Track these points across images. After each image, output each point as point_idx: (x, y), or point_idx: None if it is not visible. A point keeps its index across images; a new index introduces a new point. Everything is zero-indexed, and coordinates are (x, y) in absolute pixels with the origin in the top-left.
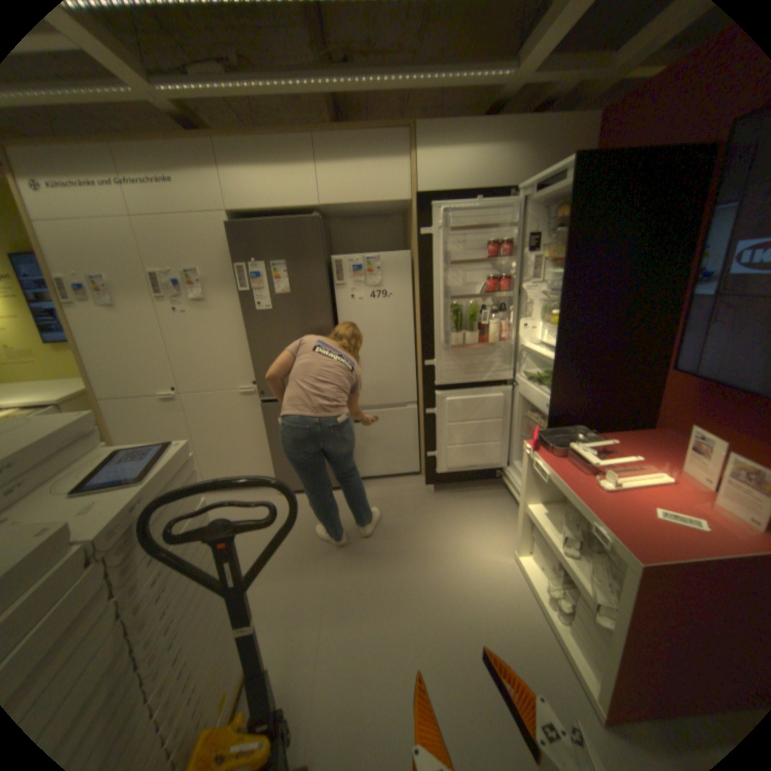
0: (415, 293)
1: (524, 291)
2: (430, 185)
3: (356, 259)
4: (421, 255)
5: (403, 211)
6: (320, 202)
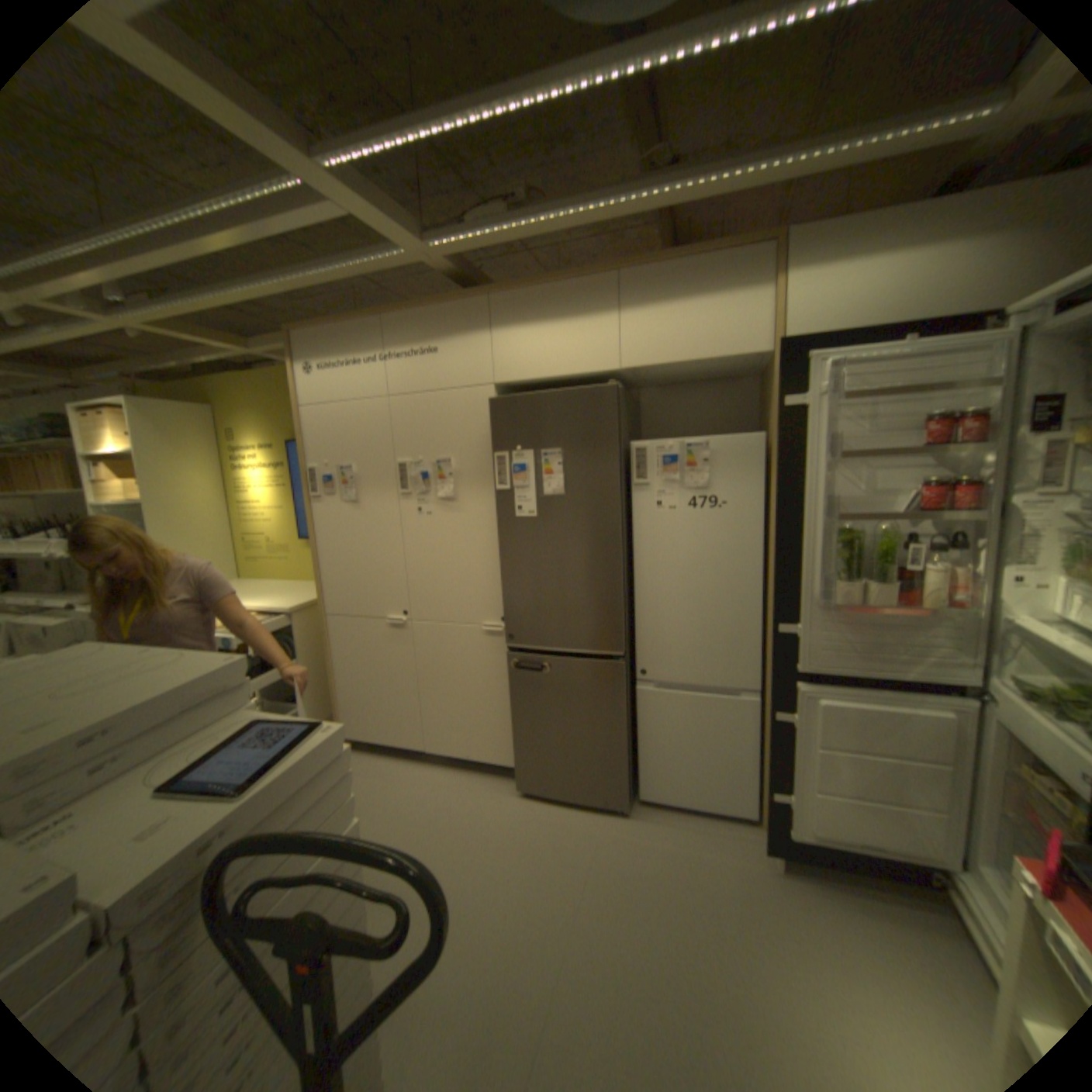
0: (771, 502)
1: (1016, 510)
2: (810, 324)
3: (670, 446)
4: (785, 439)
5: (761, 370)
6: (622, 364)
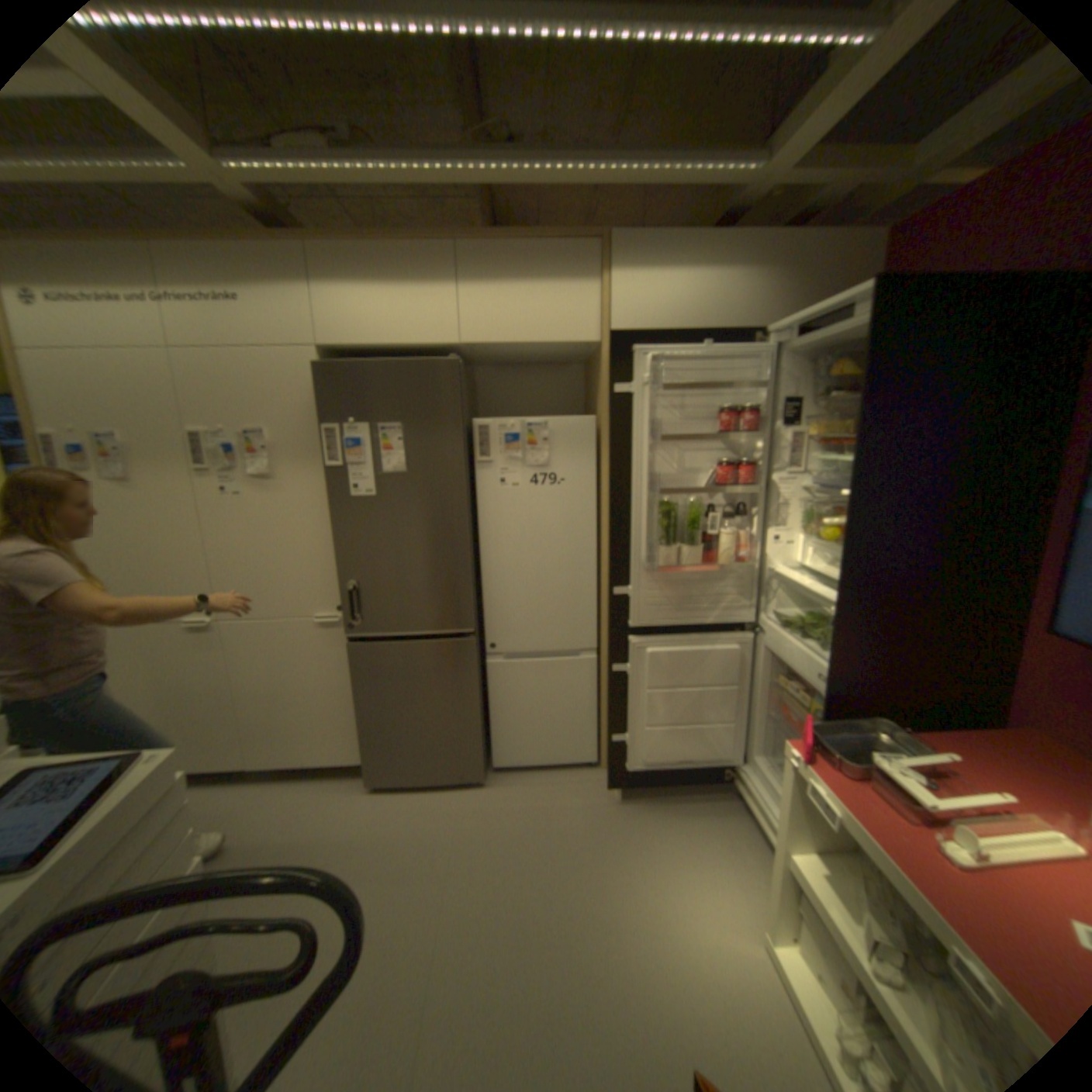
0: (602, 479)
1: (775, 485)
2: (631, 321)
3: (513, 425)
4: (613, 423)
5: (587, 358)
6: (463, 339)
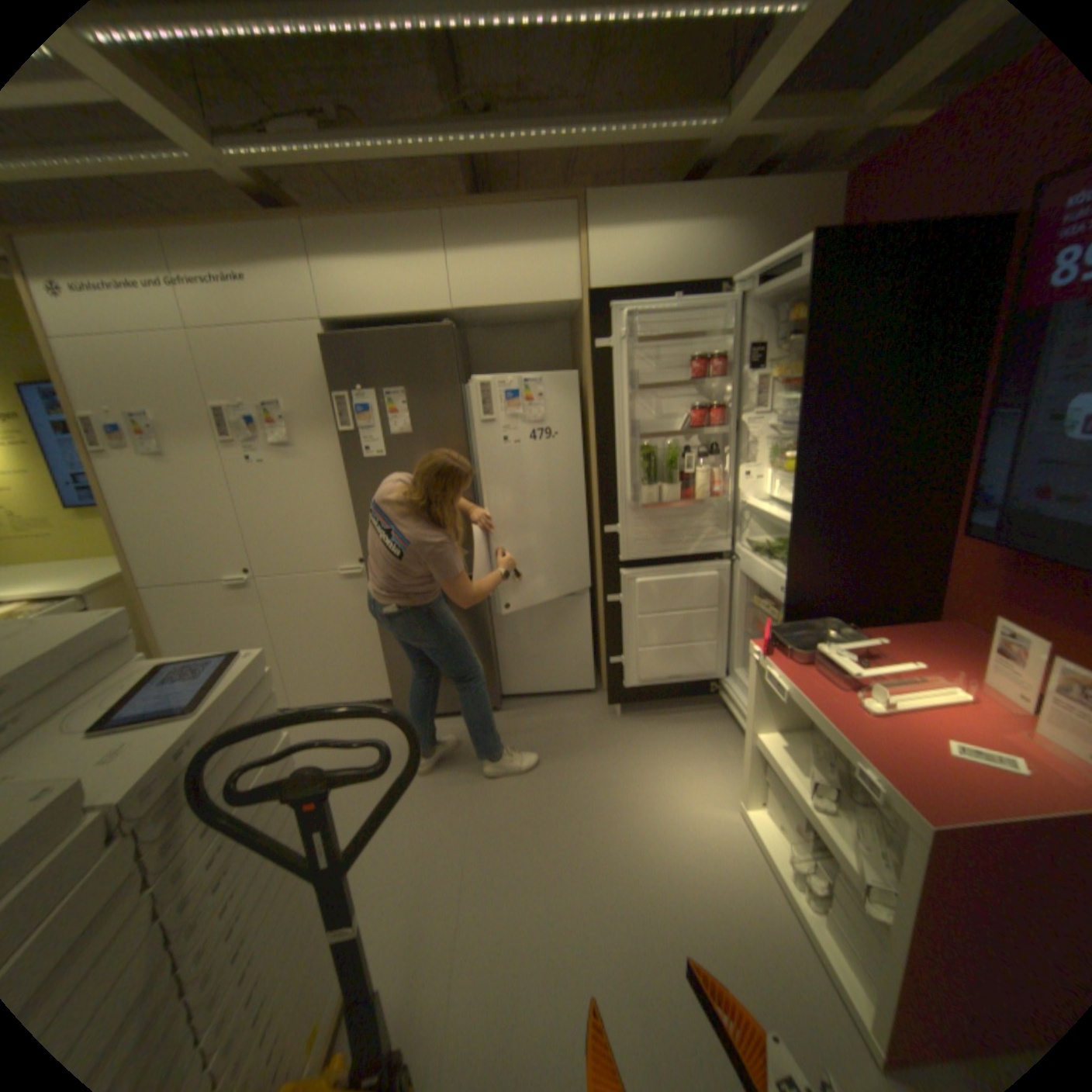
0: (589, 430)
1: (744, 426)
2: (607, 278)
3: (504, 384)
4: (596, 376)
5: (570, 316)
6: (453, 305)
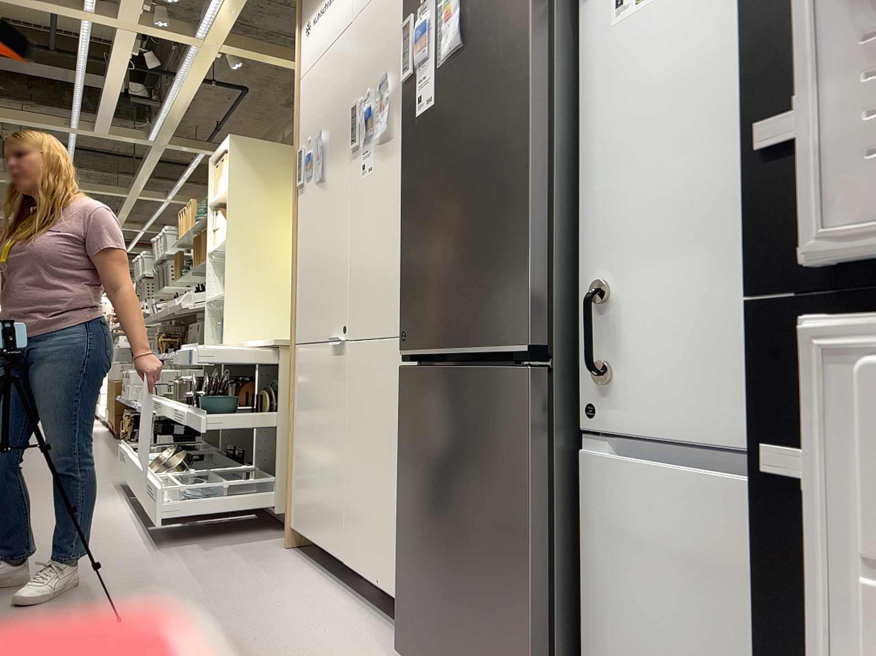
0: None
1: None
2: None
3: None
4: None
5: None
6: None
